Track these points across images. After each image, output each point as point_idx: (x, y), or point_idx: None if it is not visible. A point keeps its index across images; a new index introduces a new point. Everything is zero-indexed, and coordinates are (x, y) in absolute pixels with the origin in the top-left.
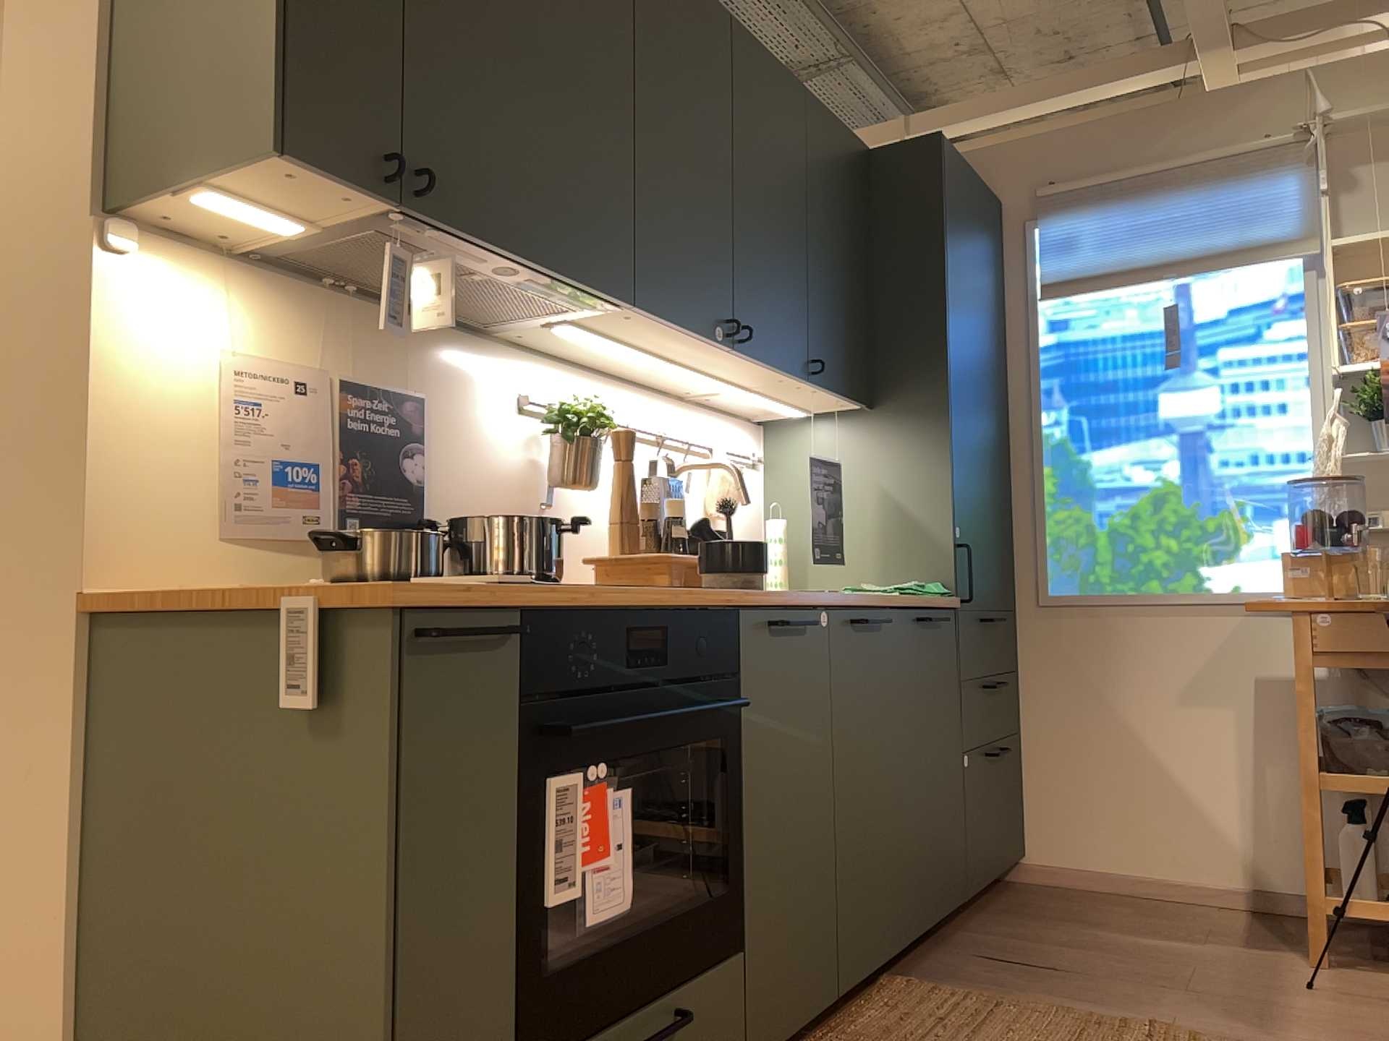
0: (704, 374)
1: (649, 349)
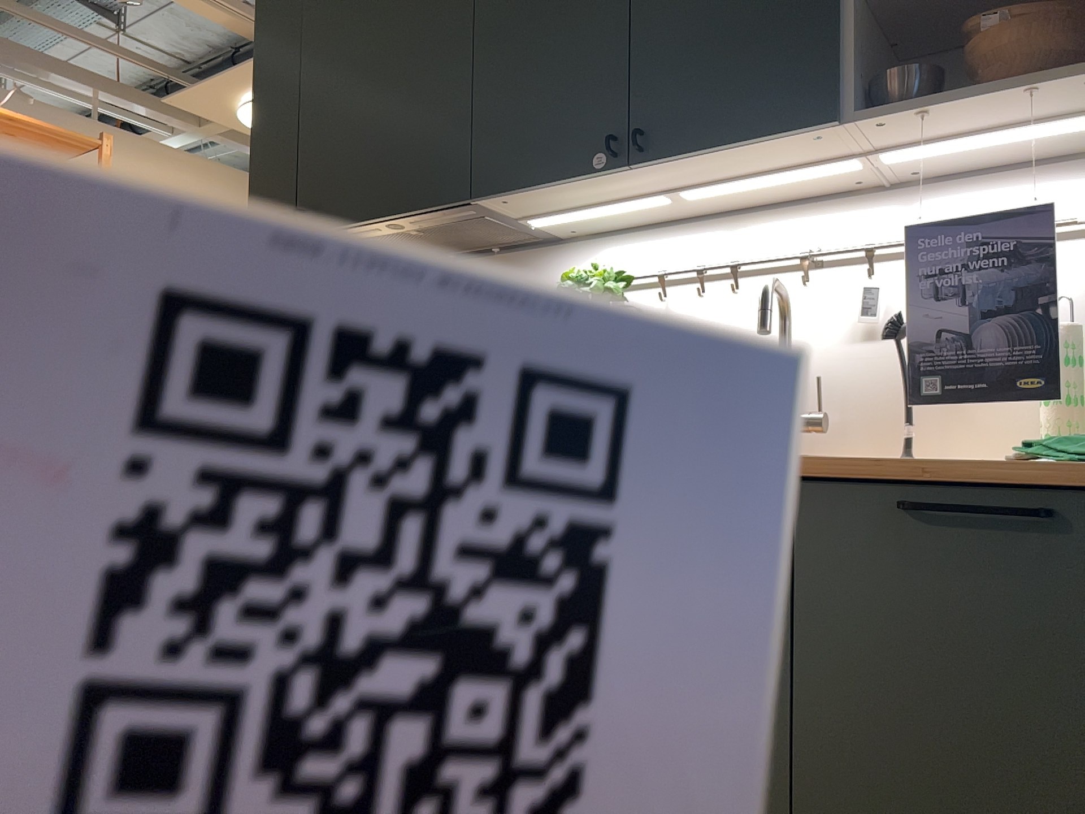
0: (745, 182)
1: (627, 199)
